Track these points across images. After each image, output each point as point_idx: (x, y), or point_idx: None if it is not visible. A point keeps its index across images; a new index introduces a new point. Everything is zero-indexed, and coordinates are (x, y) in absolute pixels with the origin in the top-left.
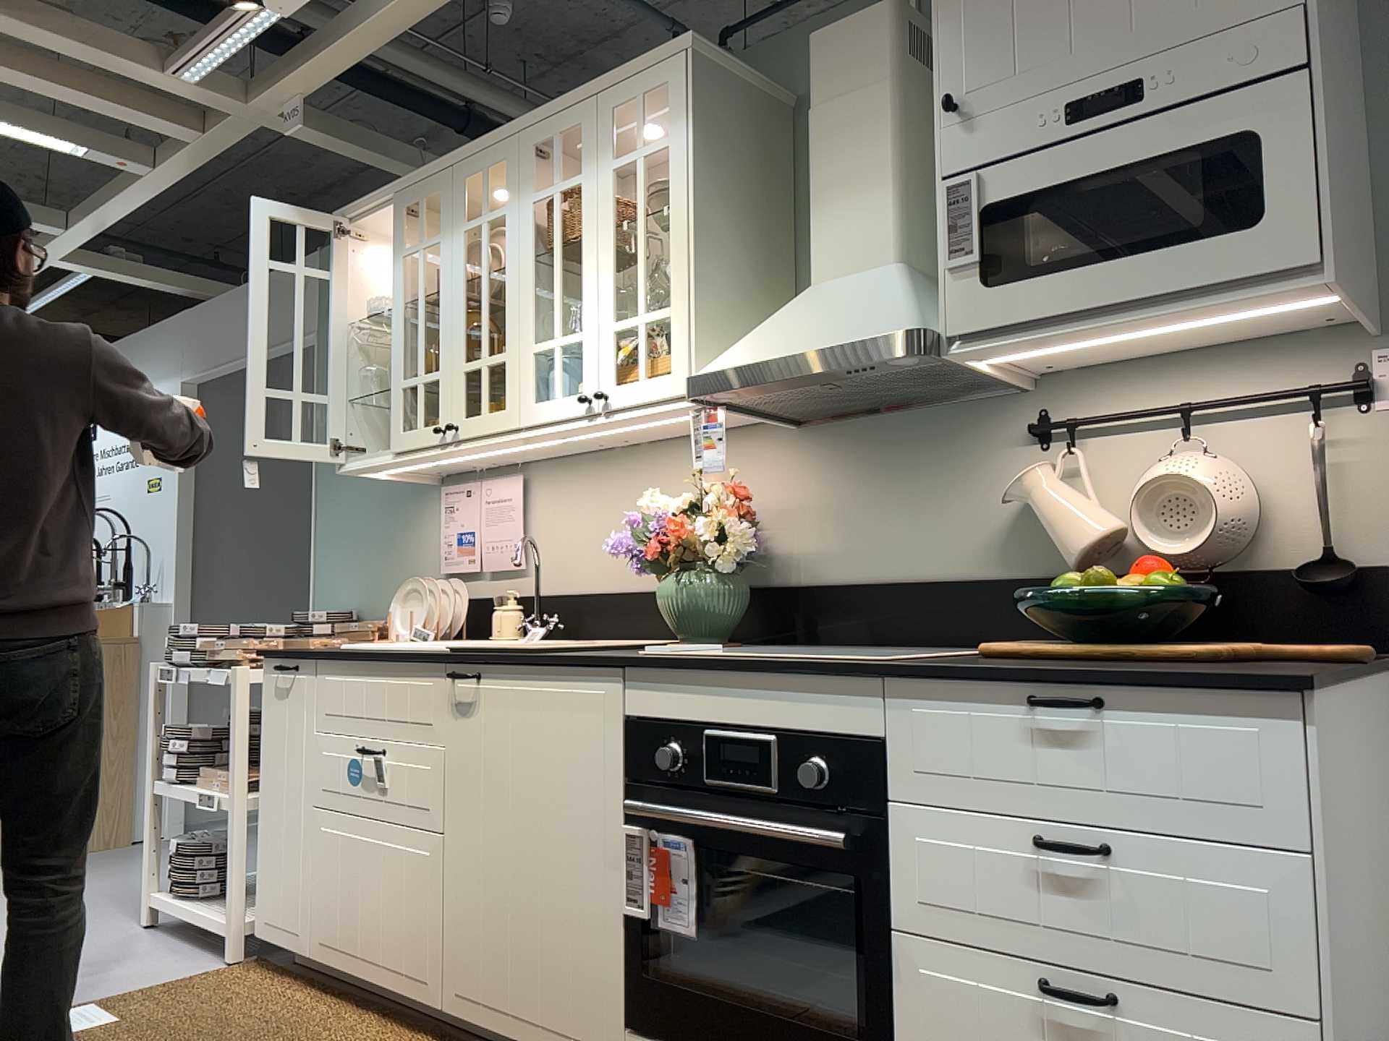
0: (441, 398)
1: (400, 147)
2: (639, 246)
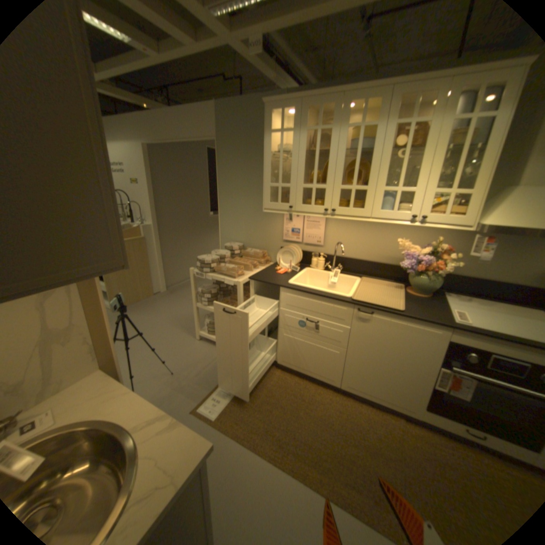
0: (327, 197)
1: (270, 59)
2: (462, 159)
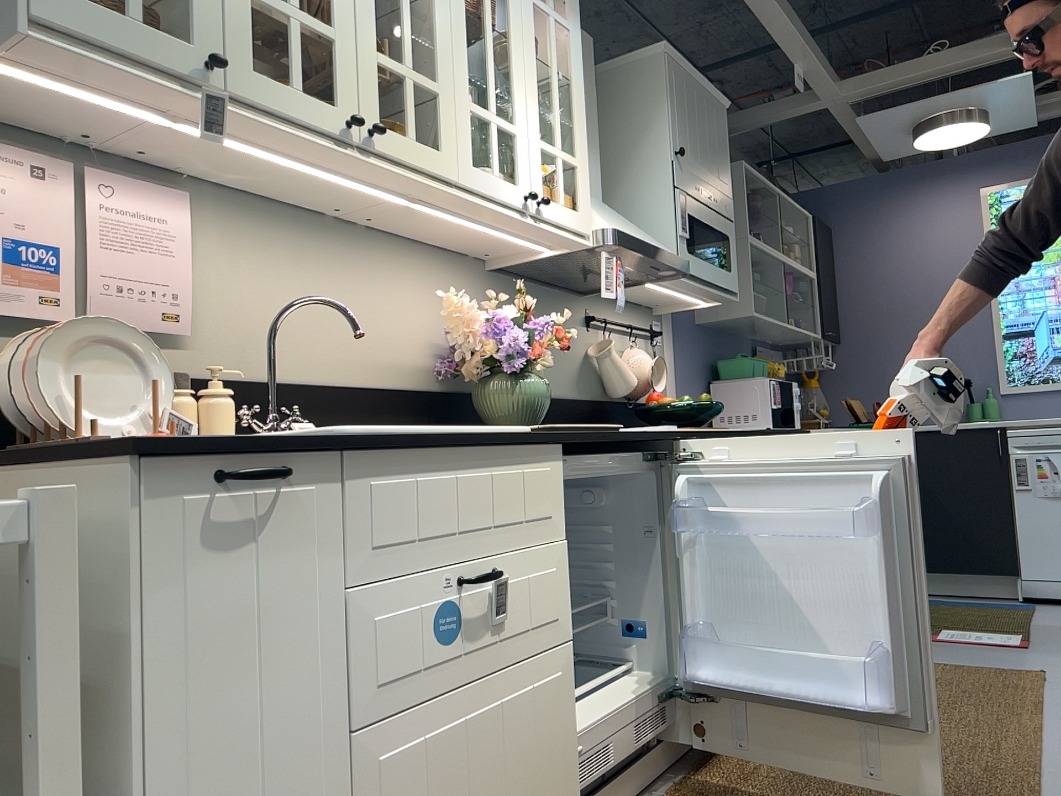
0: (342, 74)
1: None
2: (556, 91)
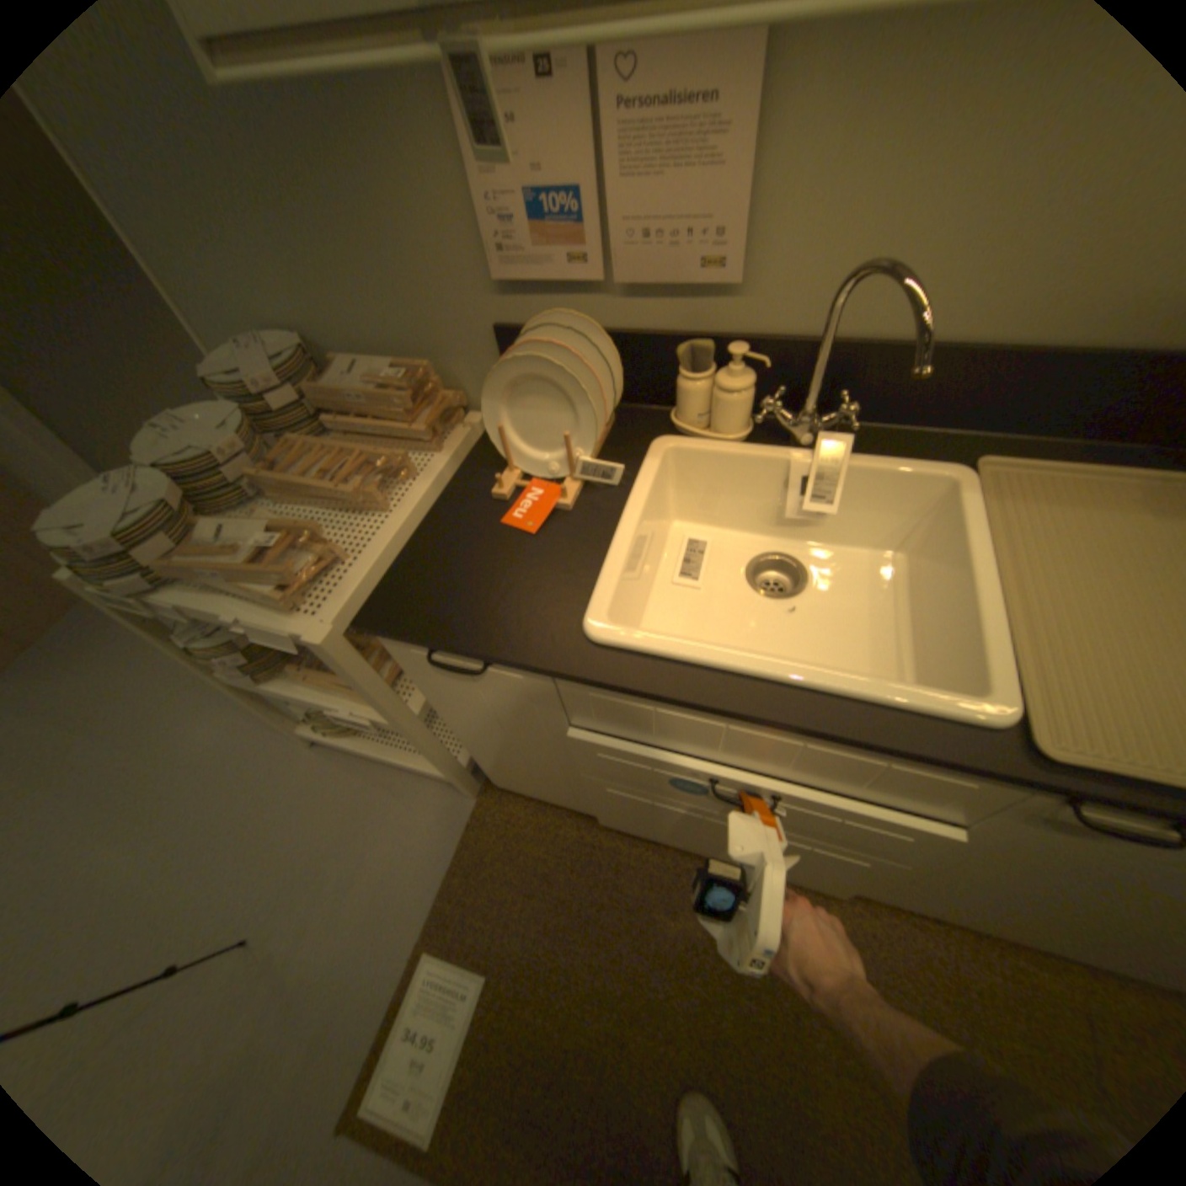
0: None
1: None
2: None
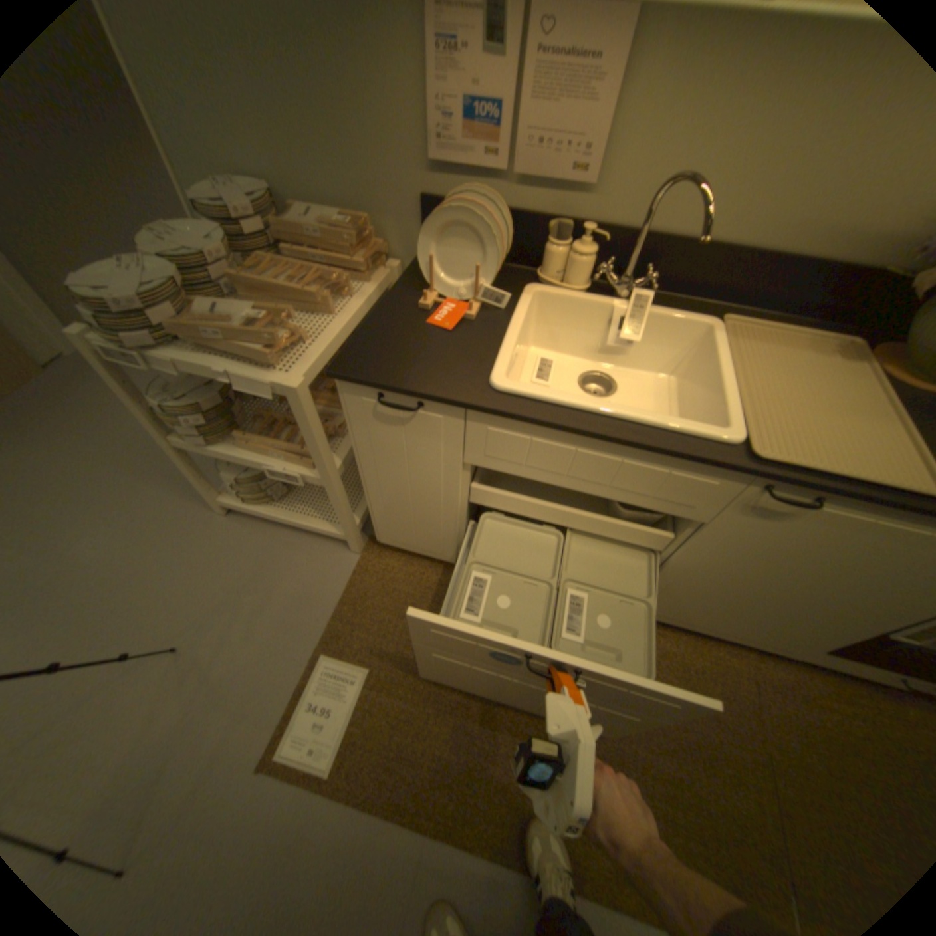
0: None
1: None
2: None
